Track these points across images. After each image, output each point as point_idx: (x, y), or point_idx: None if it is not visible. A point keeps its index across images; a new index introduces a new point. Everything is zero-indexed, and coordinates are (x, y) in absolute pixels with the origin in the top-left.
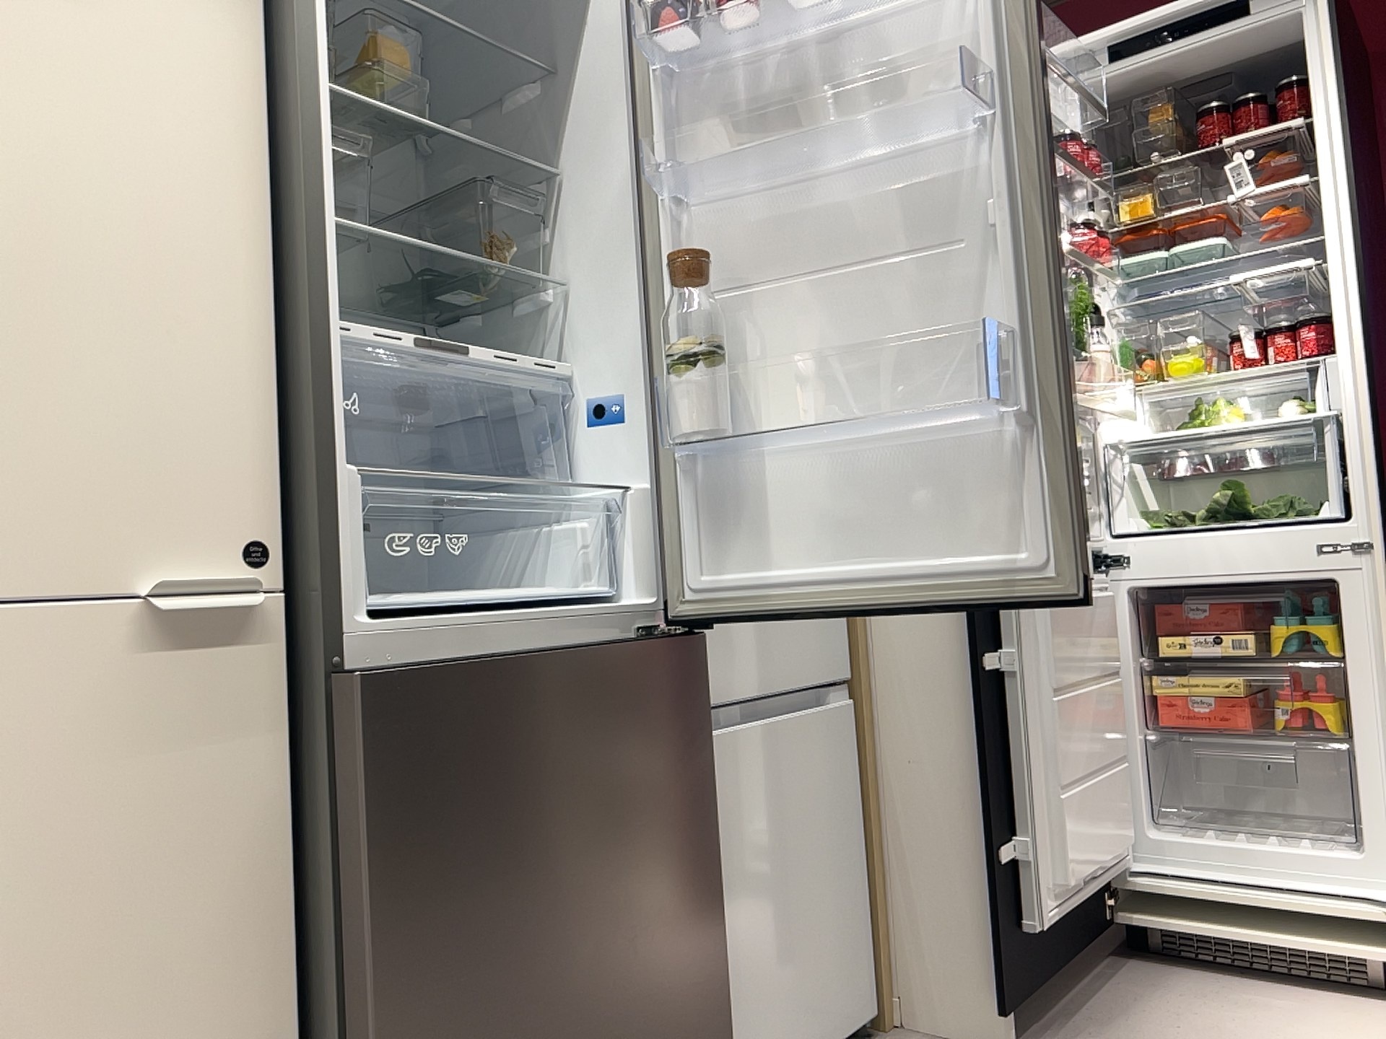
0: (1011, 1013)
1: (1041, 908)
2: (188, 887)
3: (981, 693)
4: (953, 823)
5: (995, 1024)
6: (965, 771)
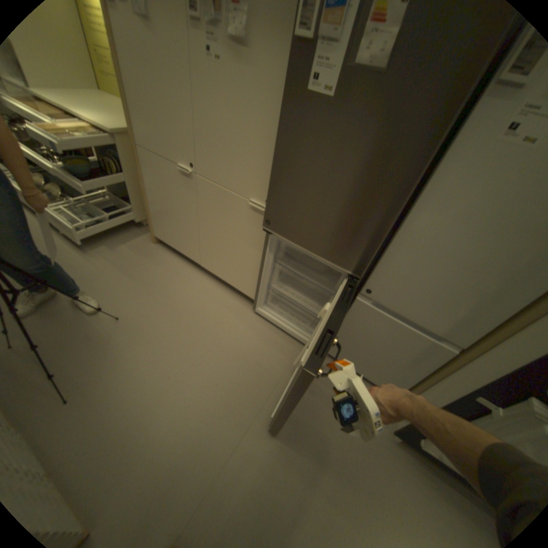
0: (401, 438)
1: (428, 446)
2: (251, 243)
3: (466, 399)
4: (439, 405)
5: (400, 434)
6: (453, 404)
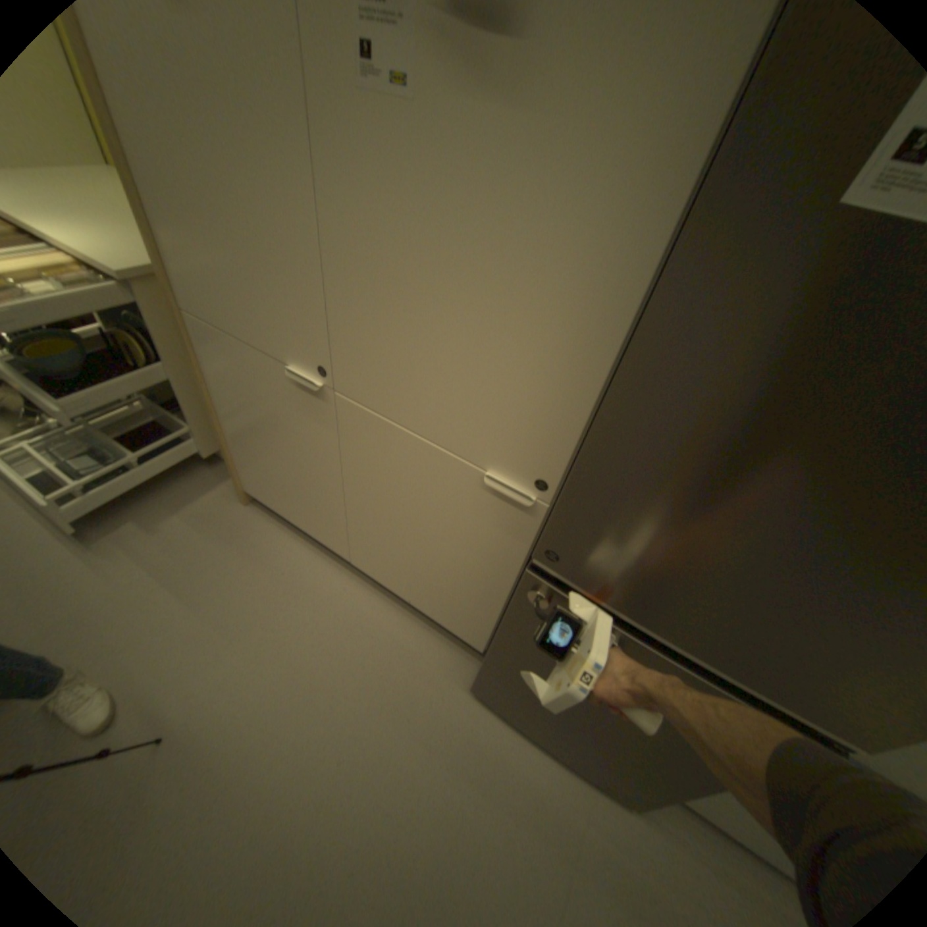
0: None
1: None
2: (482, 555)
3: None
4: None
5: None
6: None
